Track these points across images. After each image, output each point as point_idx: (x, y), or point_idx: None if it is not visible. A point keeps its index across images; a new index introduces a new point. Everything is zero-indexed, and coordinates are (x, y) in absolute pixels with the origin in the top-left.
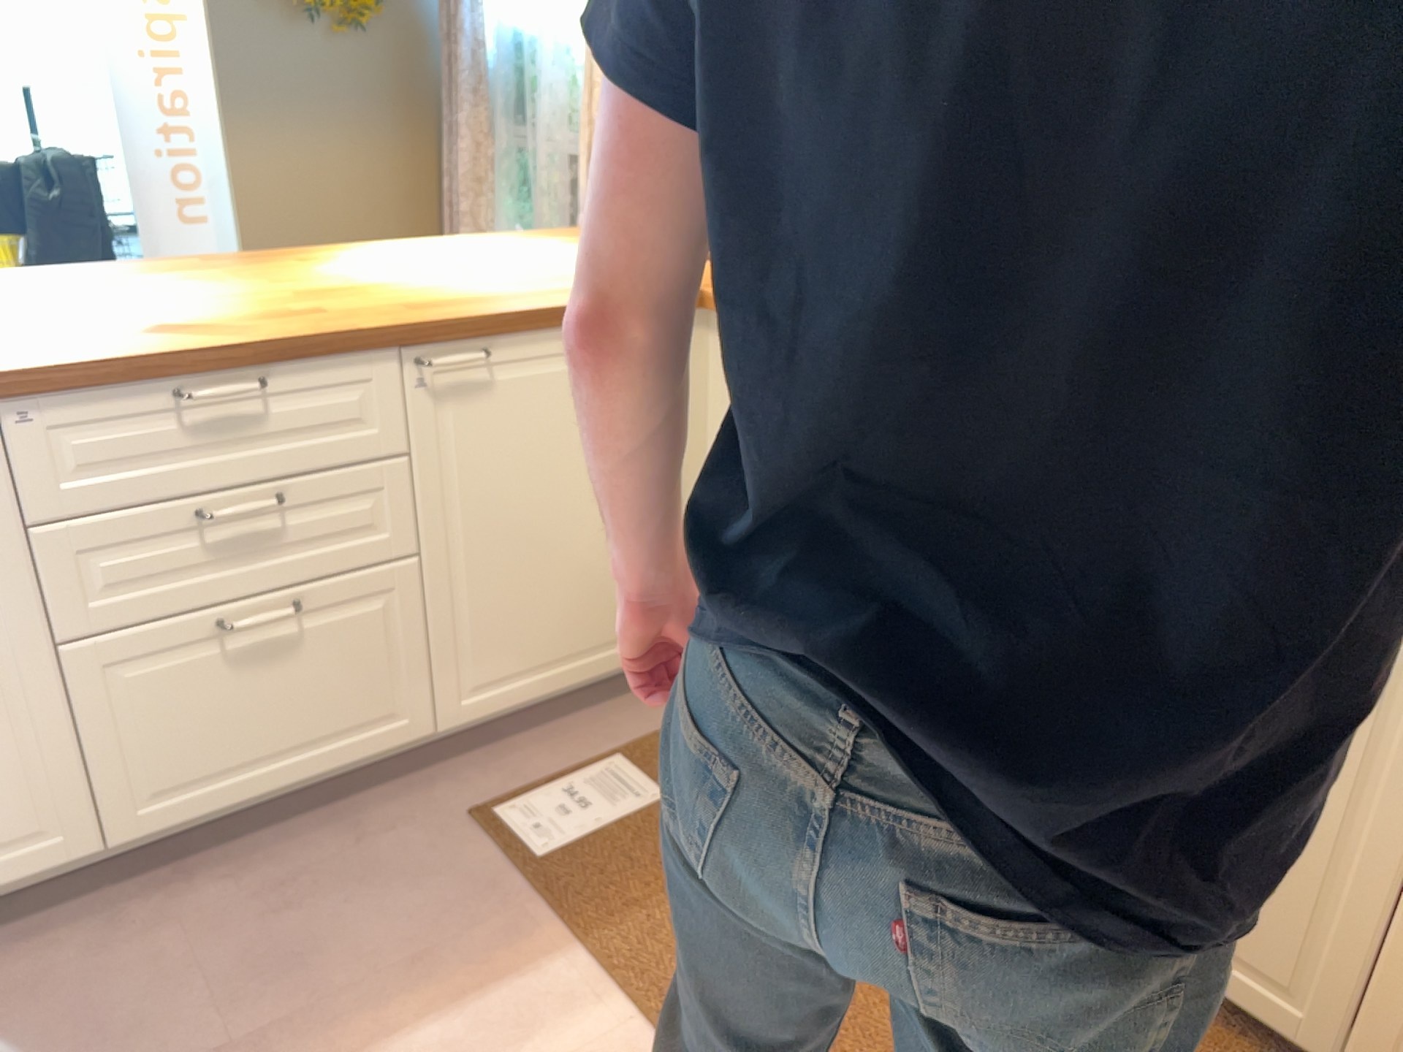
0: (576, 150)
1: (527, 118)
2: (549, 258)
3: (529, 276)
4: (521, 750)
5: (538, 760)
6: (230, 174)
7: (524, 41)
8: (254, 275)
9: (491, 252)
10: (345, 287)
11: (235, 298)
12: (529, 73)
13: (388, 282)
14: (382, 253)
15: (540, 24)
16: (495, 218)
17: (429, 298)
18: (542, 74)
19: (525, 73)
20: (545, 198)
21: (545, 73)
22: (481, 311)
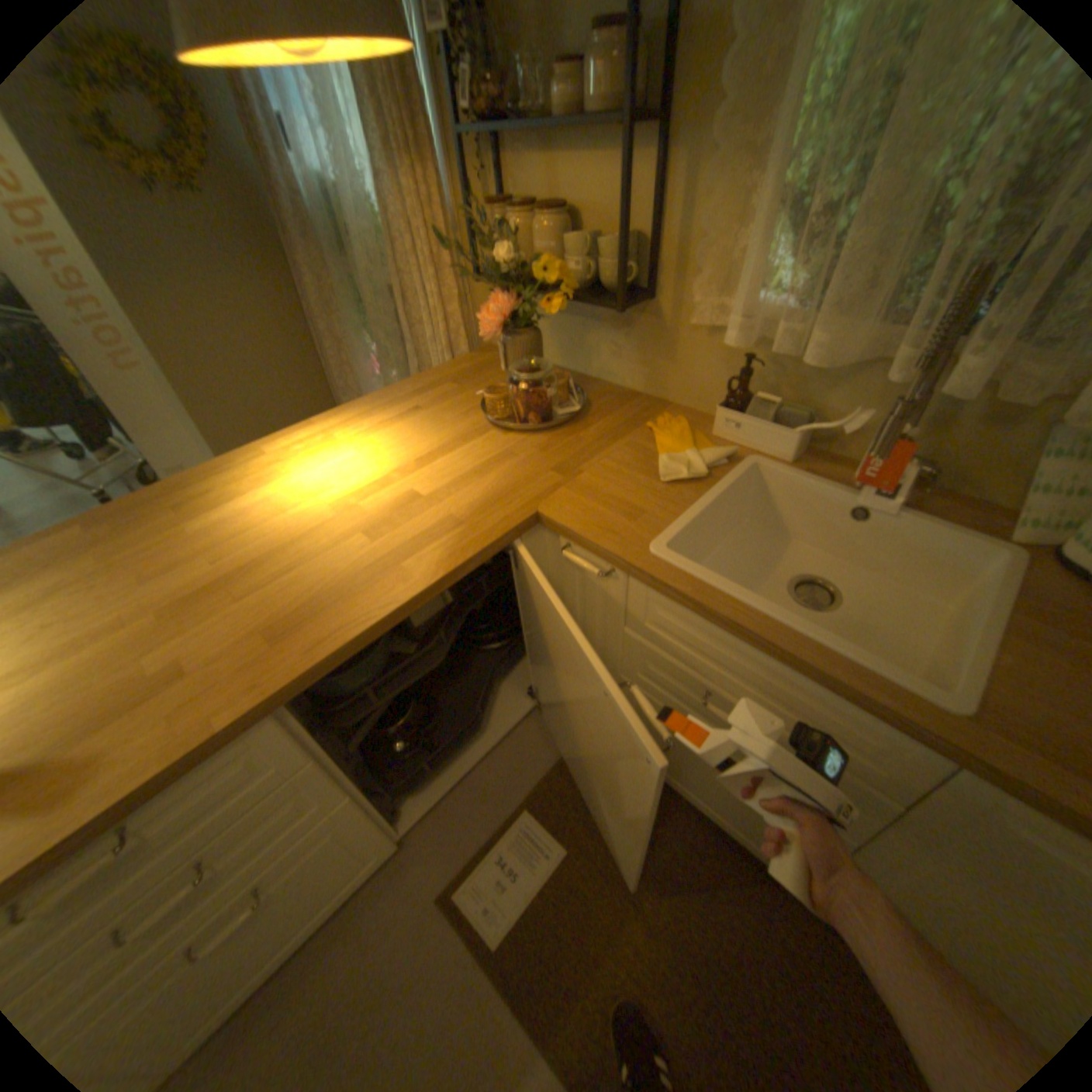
0: (390, 282)
1: (347, 252)
2: (393, 453)
3: (380, 508)
4: (459, 818)
5: (472, 827)
6: (134, 331)
7: (327, 185)
8: (122, 561)
9: (342, 450)
10: (206, 584)
11: (90, 645)
12: (339, 214)
13: (249, 554)
14: (248, 474)
15: (336, 172)
16: (346, 330)
17: (288, 601)
18: (349, 216)
19: (336, 213)
20: (377, 322)
21: (351, 214)
22: (340, 629)
